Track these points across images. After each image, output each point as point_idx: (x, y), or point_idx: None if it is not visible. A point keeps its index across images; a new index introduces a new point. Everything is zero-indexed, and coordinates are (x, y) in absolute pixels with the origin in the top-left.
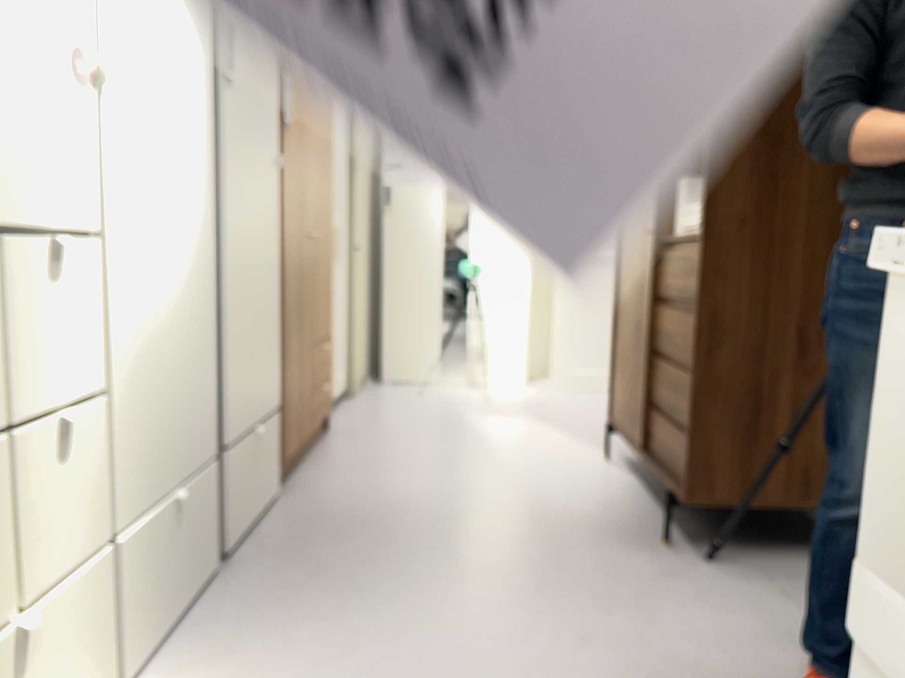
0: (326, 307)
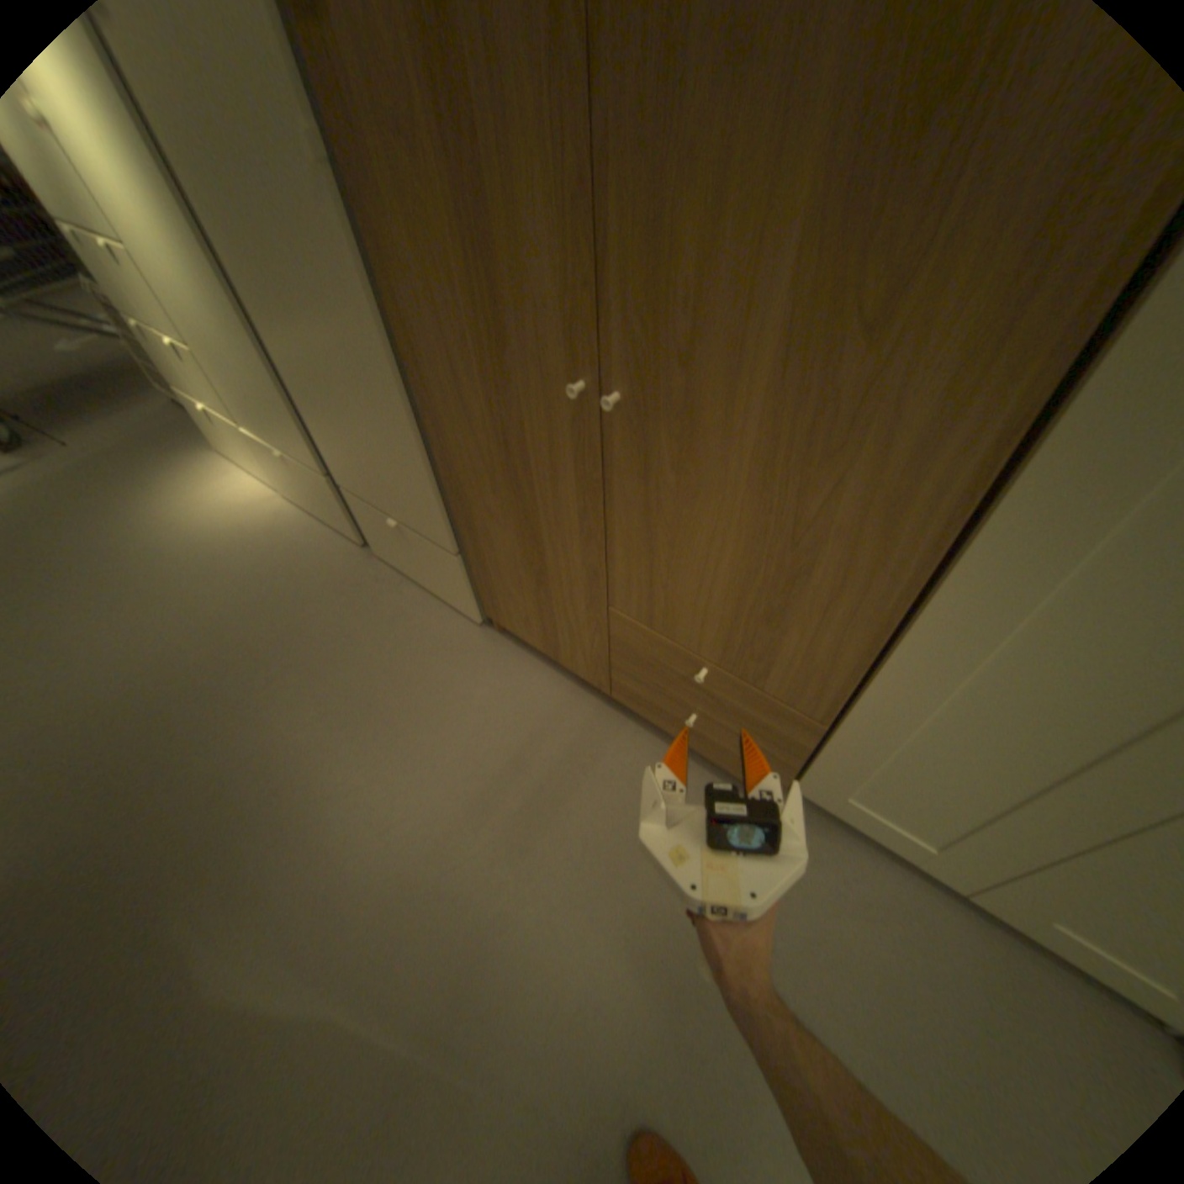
0: (769, 636)
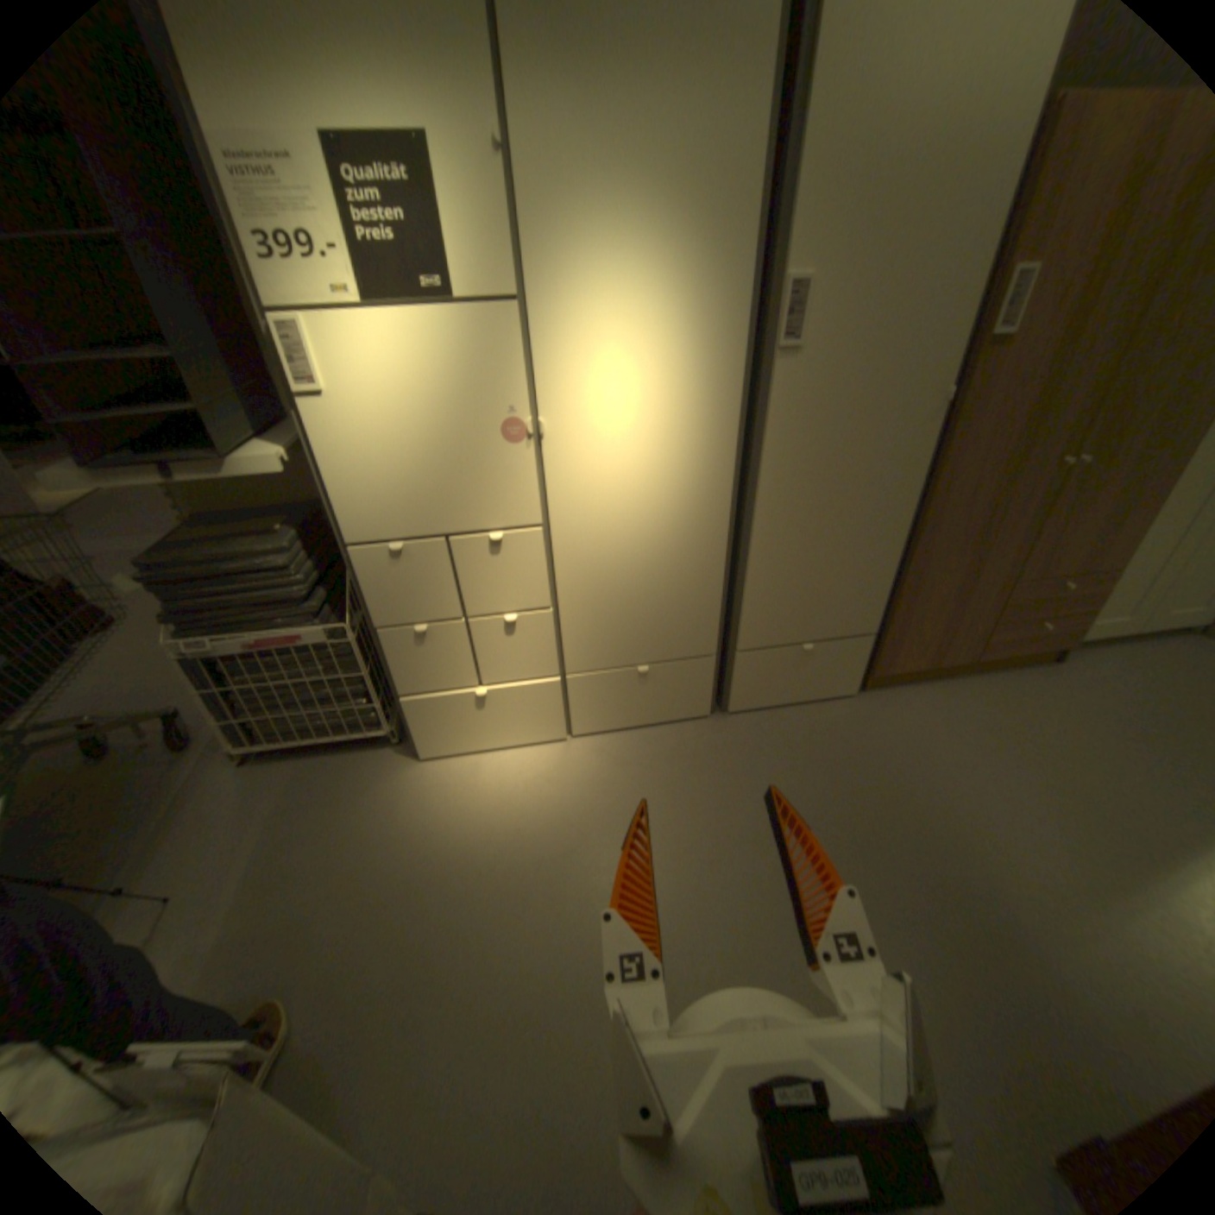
0: (1112, 539)
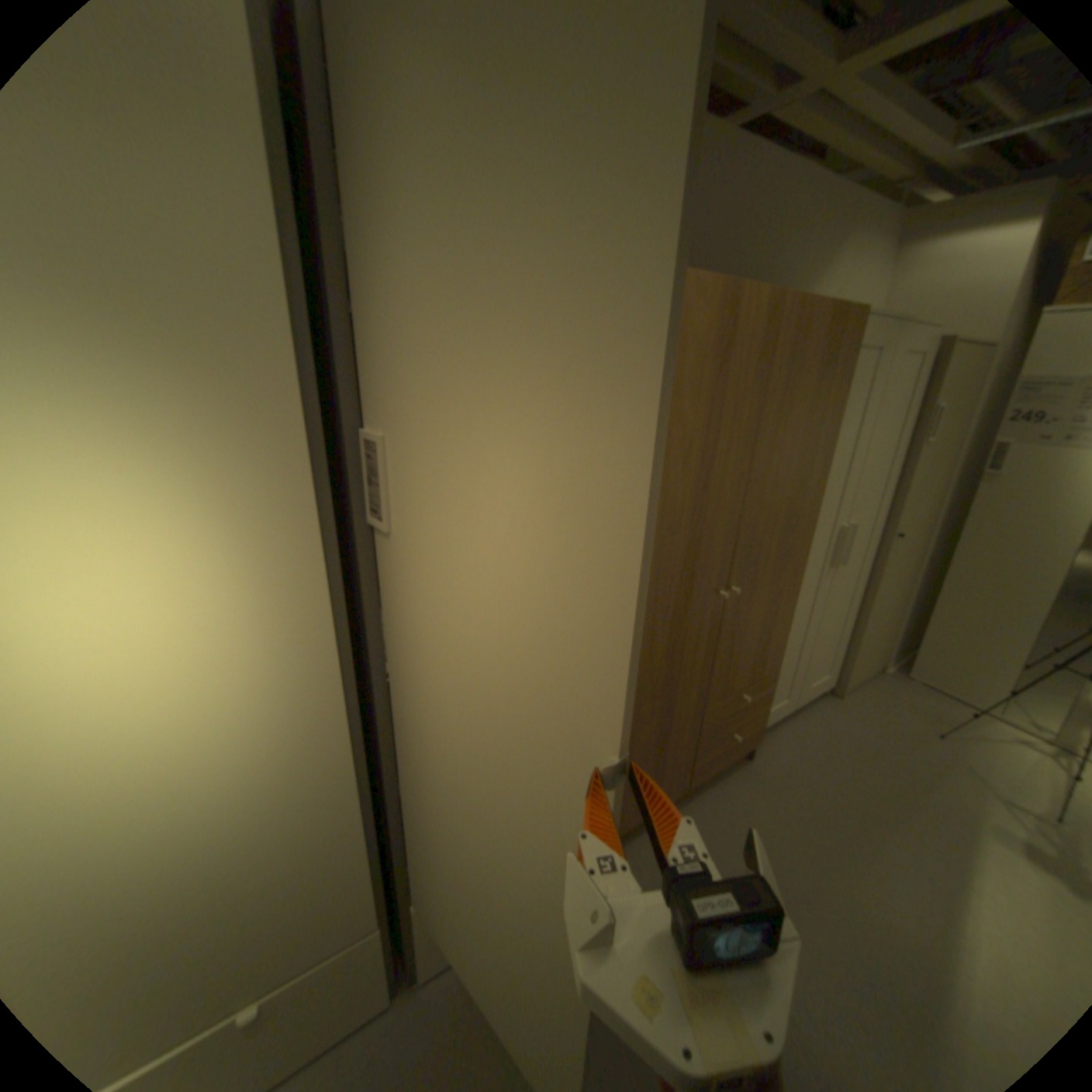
0: (766, 650)
